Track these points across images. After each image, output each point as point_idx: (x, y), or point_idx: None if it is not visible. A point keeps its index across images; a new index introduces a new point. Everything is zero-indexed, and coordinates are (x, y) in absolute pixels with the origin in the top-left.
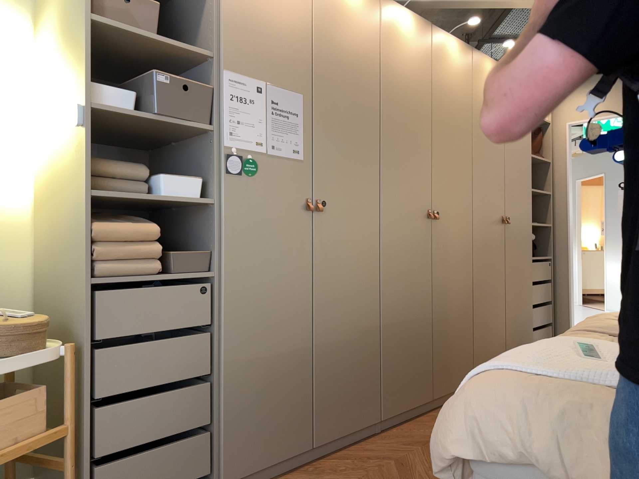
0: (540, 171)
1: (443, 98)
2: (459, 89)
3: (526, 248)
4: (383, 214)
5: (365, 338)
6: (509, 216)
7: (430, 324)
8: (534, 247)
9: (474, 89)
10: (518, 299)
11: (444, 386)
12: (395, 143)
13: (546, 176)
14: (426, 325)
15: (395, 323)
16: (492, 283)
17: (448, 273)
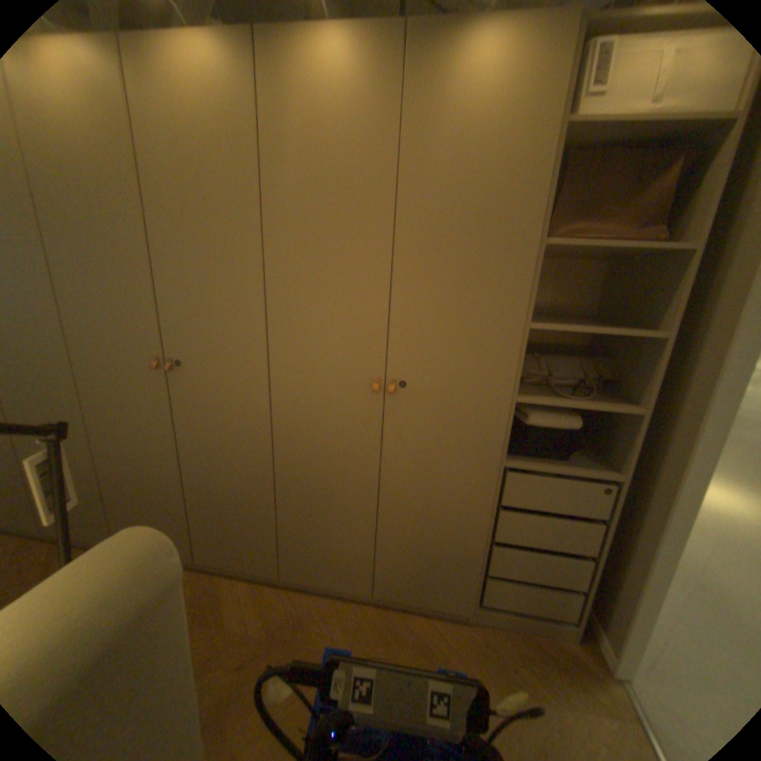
0: (674, 274)
1: (163, 178)
2: (209, 147)
3: (472, 448)
4: (71, 360)
5: (74, 477)
6: (403, 381)
7: (175, 493)
8: (559, 448)
9: (260, 129)
10: (426, 524)
11: (211, 561)
12: (70, 270)
13: (679, 289)
14: (167, 492)
15: (113, 475)
16: (329, 481)
17: (206, 444)
